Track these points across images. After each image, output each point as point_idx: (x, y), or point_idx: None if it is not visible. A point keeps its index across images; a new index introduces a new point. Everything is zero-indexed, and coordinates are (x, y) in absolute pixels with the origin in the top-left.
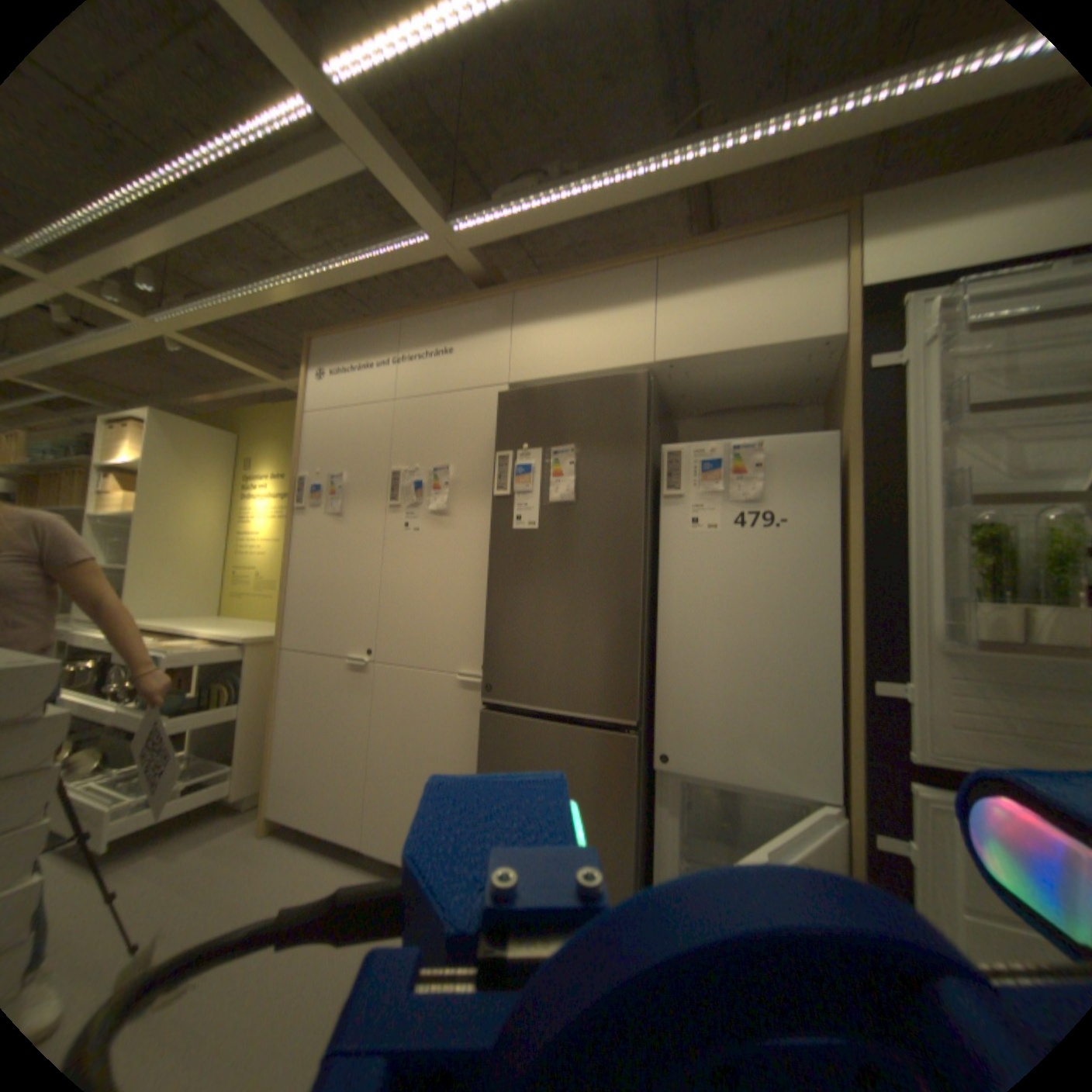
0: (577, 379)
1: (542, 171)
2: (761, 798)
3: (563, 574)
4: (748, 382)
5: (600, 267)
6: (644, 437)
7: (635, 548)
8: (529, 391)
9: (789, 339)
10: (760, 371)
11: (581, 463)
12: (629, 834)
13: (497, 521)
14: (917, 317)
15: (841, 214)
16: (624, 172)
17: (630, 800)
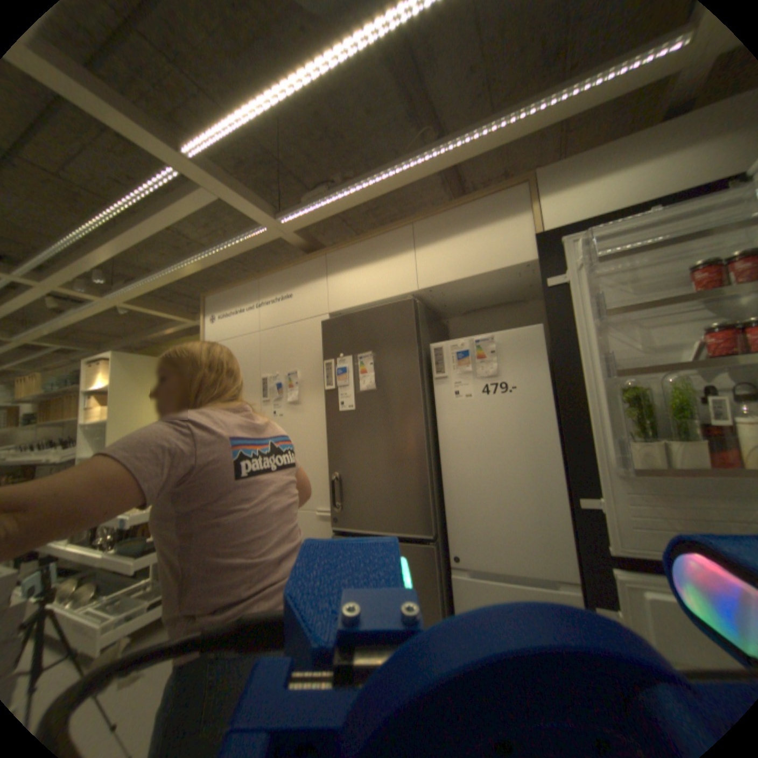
0: (369, 307)
1: (330, 180)
2: (525, 582)
3: (374, 438)
4: (485, 292)
5: (377, 232)
6: (415, 341)
7: (418, 416)
8: (340, 318)
9: (502, 266)
10: (490, 285)
11: (378, 362)
12: (437, 615)
13: (329, 405)
14: (571, 251)
15: (524, 181)
16: (380, 174)
17: (434, 591)
